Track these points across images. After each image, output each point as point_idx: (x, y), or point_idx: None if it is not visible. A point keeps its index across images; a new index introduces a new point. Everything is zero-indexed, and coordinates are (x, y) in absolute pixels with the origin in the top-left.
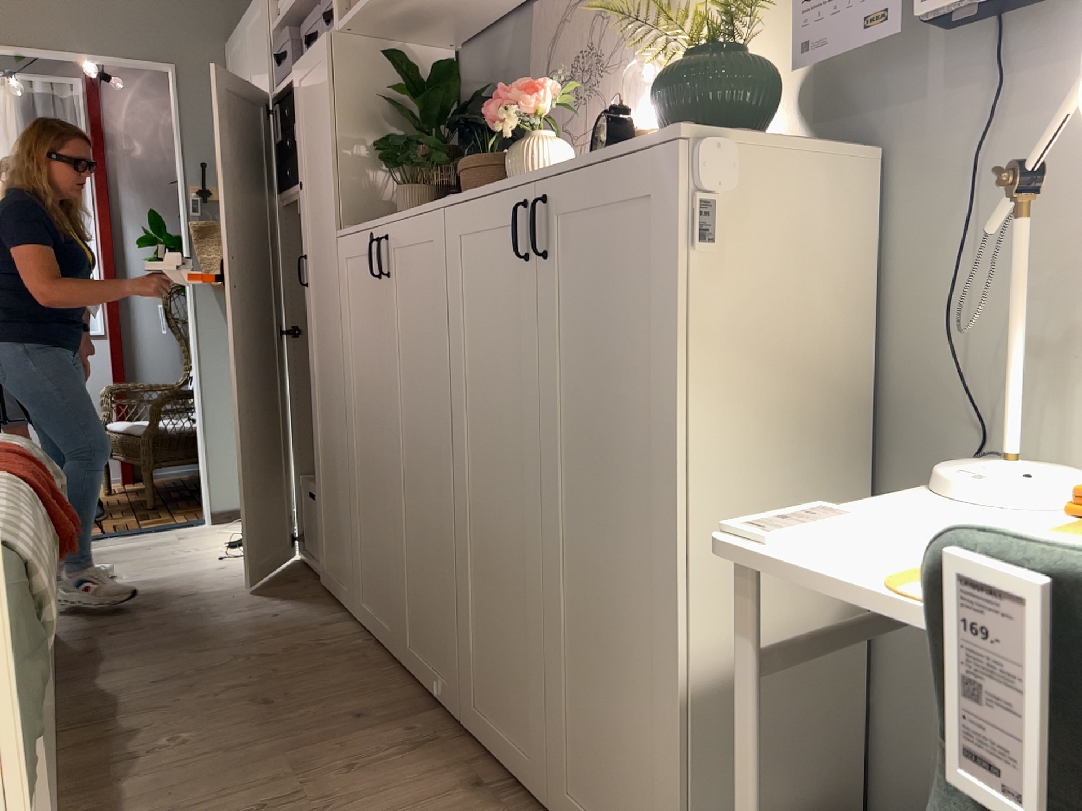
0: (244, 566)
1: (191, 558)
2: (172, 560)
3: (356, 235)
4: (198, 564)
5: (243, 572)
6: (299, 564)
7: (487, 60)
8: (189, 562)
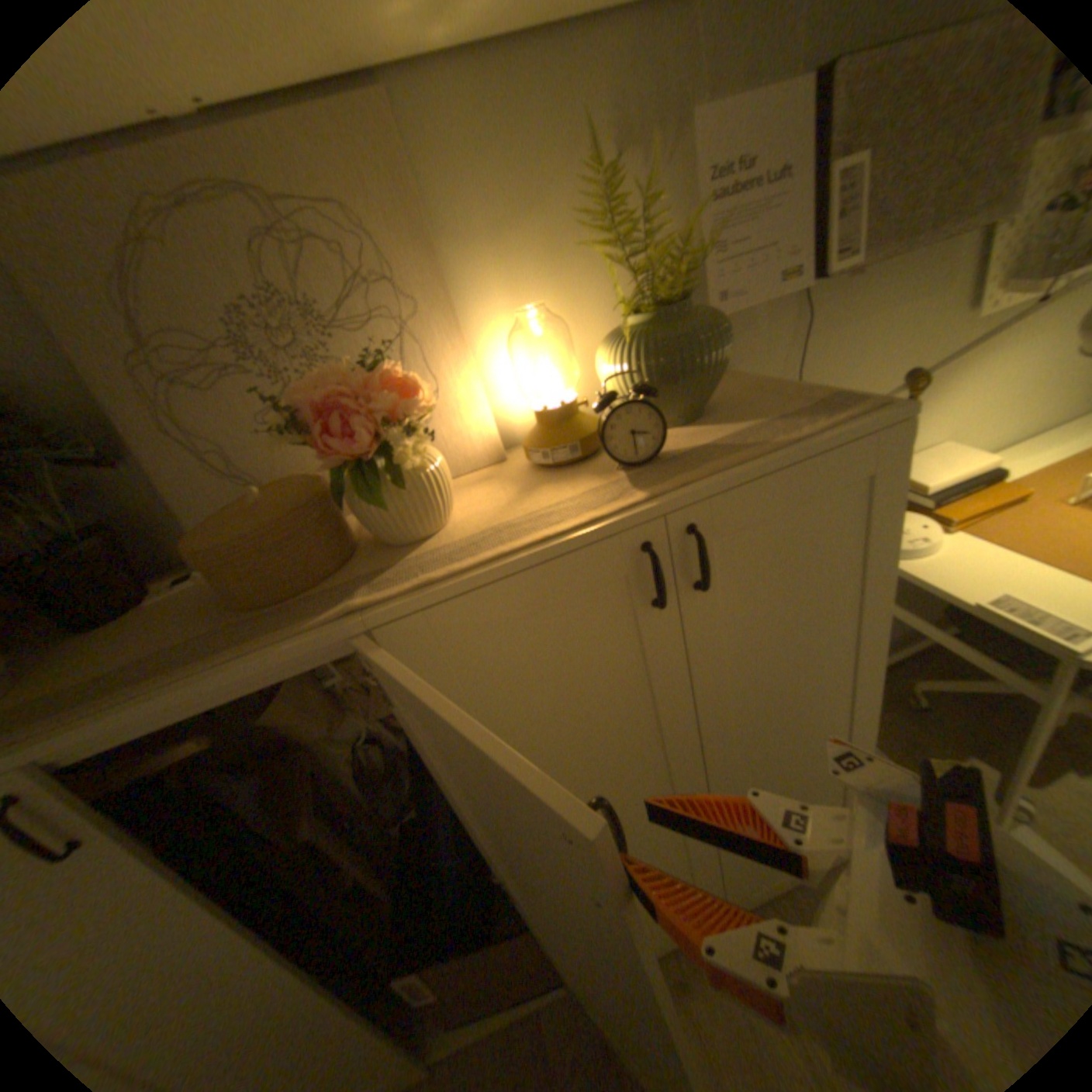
0: None
1: None
2: None
3: None
4: None
5: None
6: None
7: None
8: None
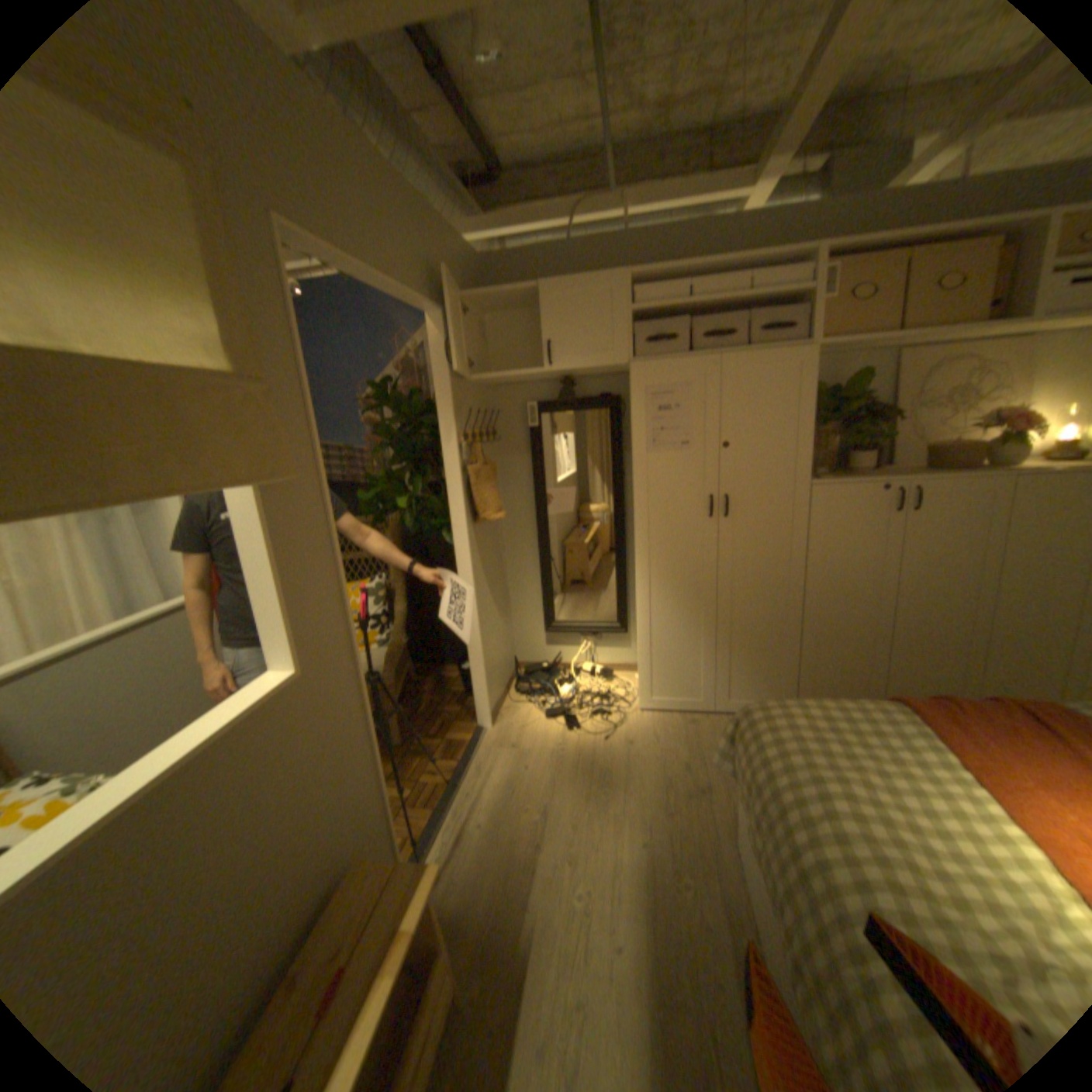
0: (636, 734)
1: (583, 752)
2: (579, 762)
3: (858, 486)
4: (606, 752)
5: (649, 737)
6: (657, 713)
7: (832, 372)
8: (597, 755)
